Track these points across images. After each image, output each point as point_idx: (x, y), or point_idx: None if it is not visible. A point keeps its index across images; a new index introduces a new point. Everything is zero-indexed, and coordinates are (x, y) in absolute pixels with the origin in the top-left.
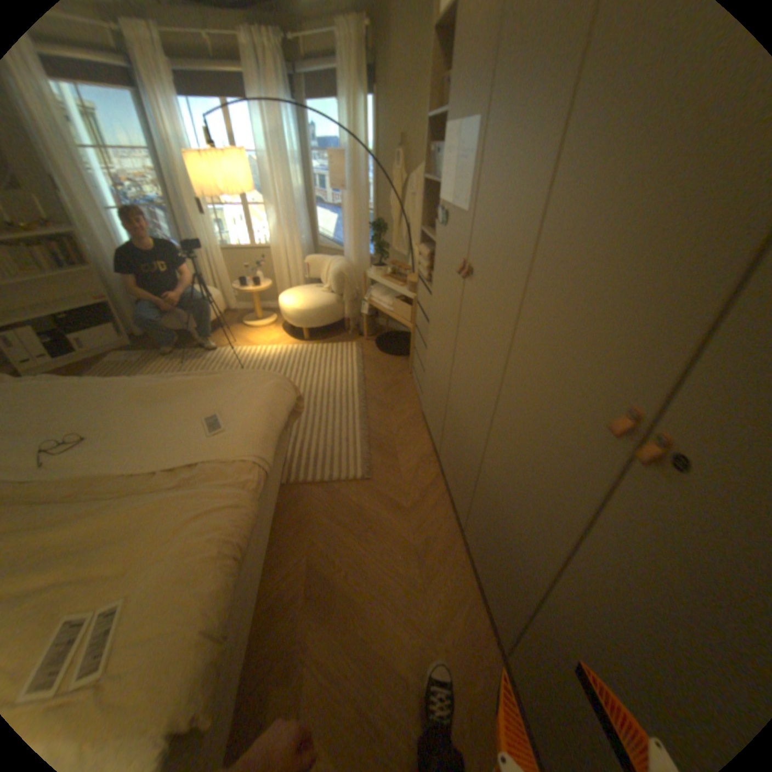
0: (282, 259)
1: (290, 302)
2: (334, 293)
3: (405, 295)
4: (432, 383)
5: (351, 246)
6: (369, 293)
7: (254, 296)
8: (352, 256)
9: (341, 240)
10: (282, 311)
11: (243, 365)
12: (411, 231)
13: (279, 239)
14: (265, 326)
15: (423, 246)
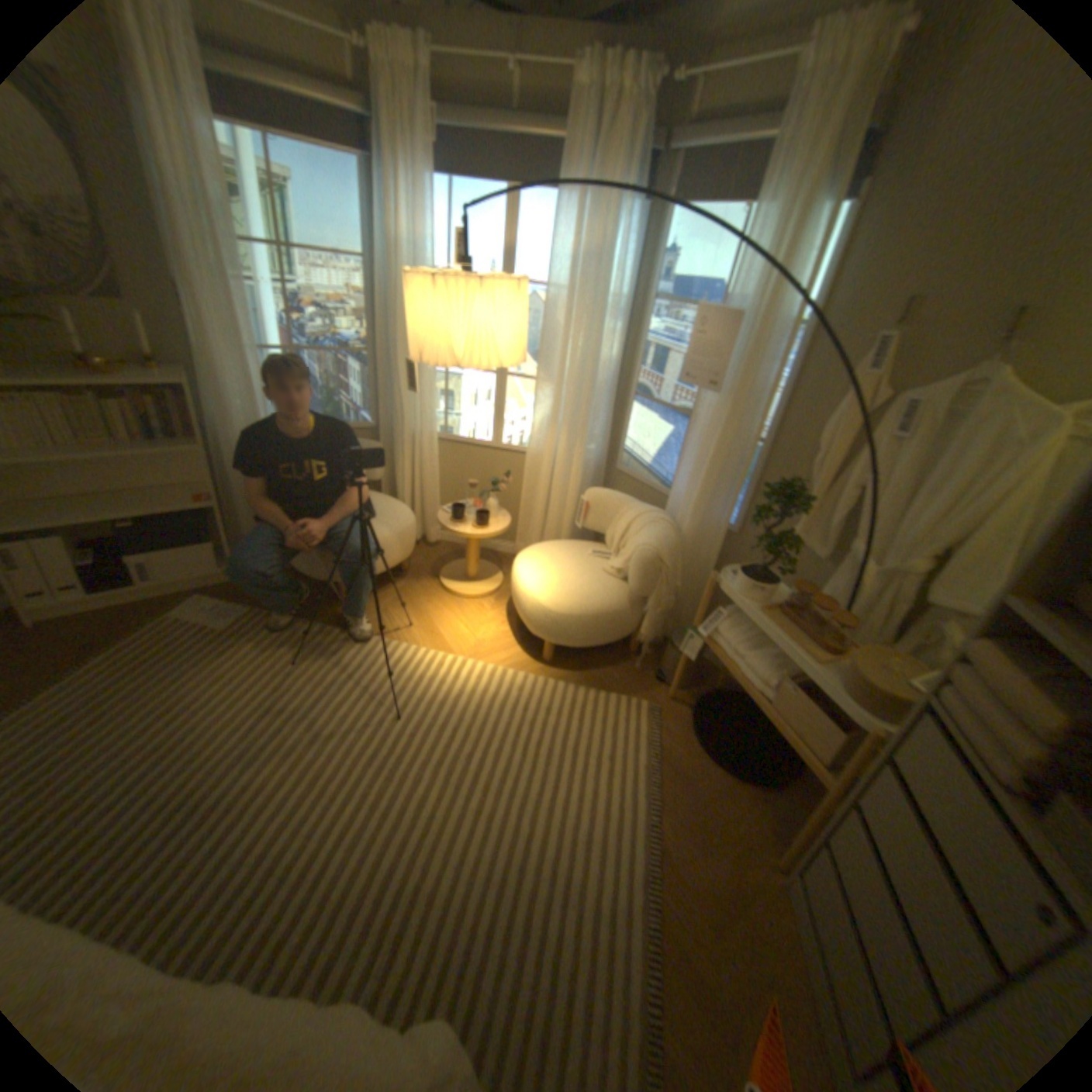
0: (543, 480)
1: (536, 583)
2: (632, 590)
3: (841, 703)
4: None
5: (690, 496)
6: (715, 623)
7: (472, 539)
8: (688, 516)
9: (669, 474)
10: (515, 591)
11: (404, 707)
12: (868, 518)
13: (548, 446)
14: (477, 597)
15: (1003, 655)
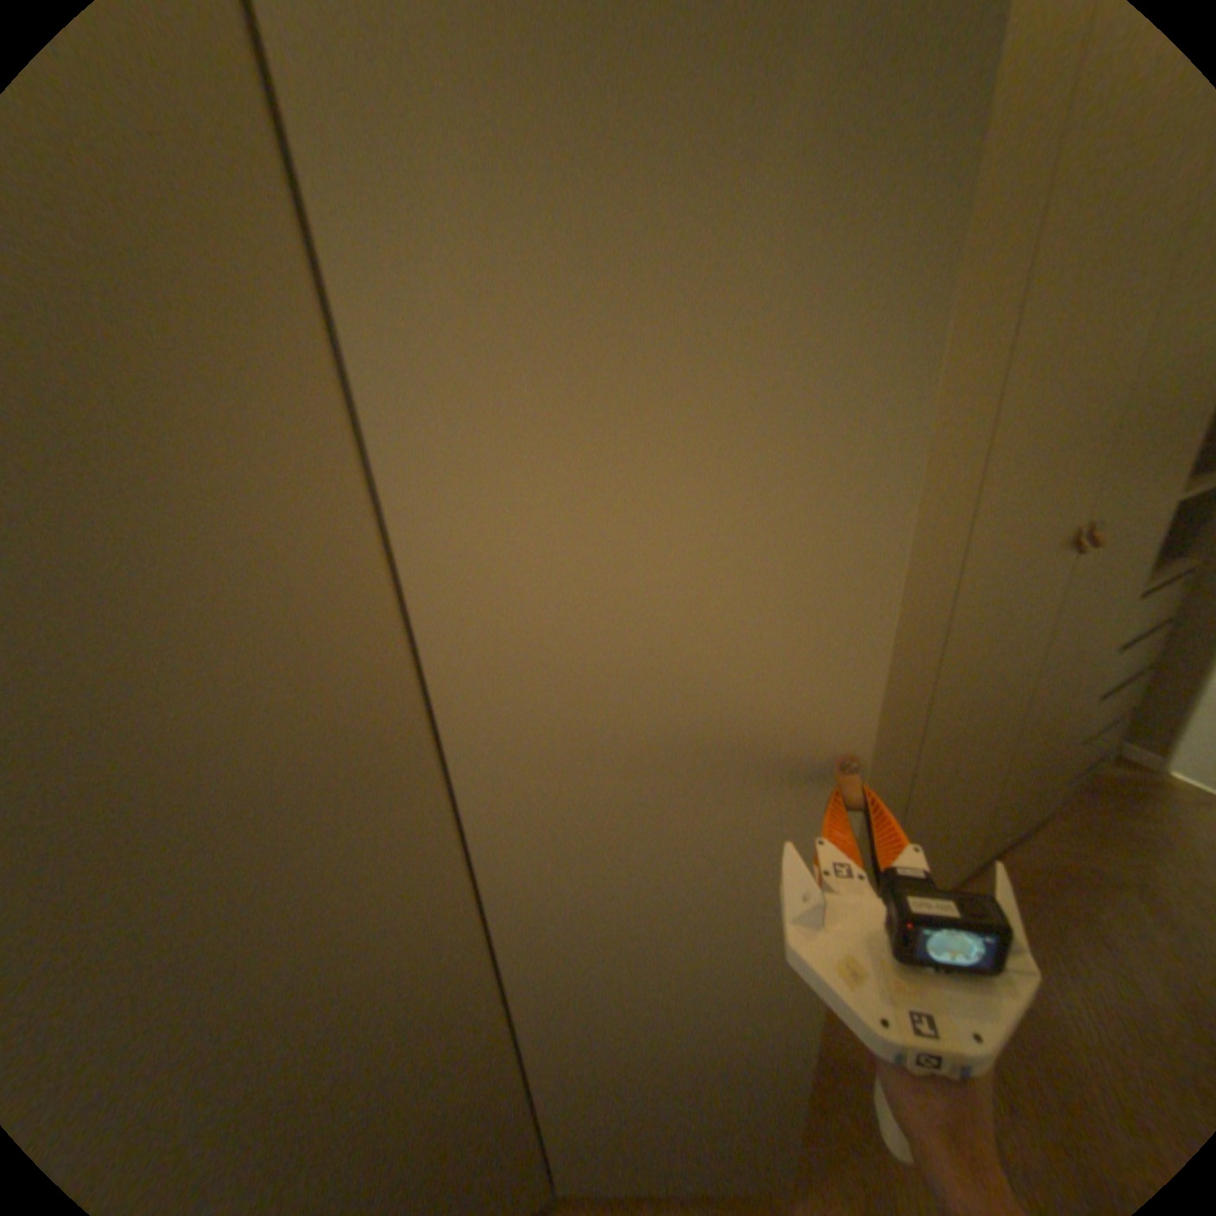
0: None
1: None
2: None
3: None
4: None
5: None
6: None
7: None
8: None
9: None
10: None
11: None
12: None
13: None
14: None
15: None
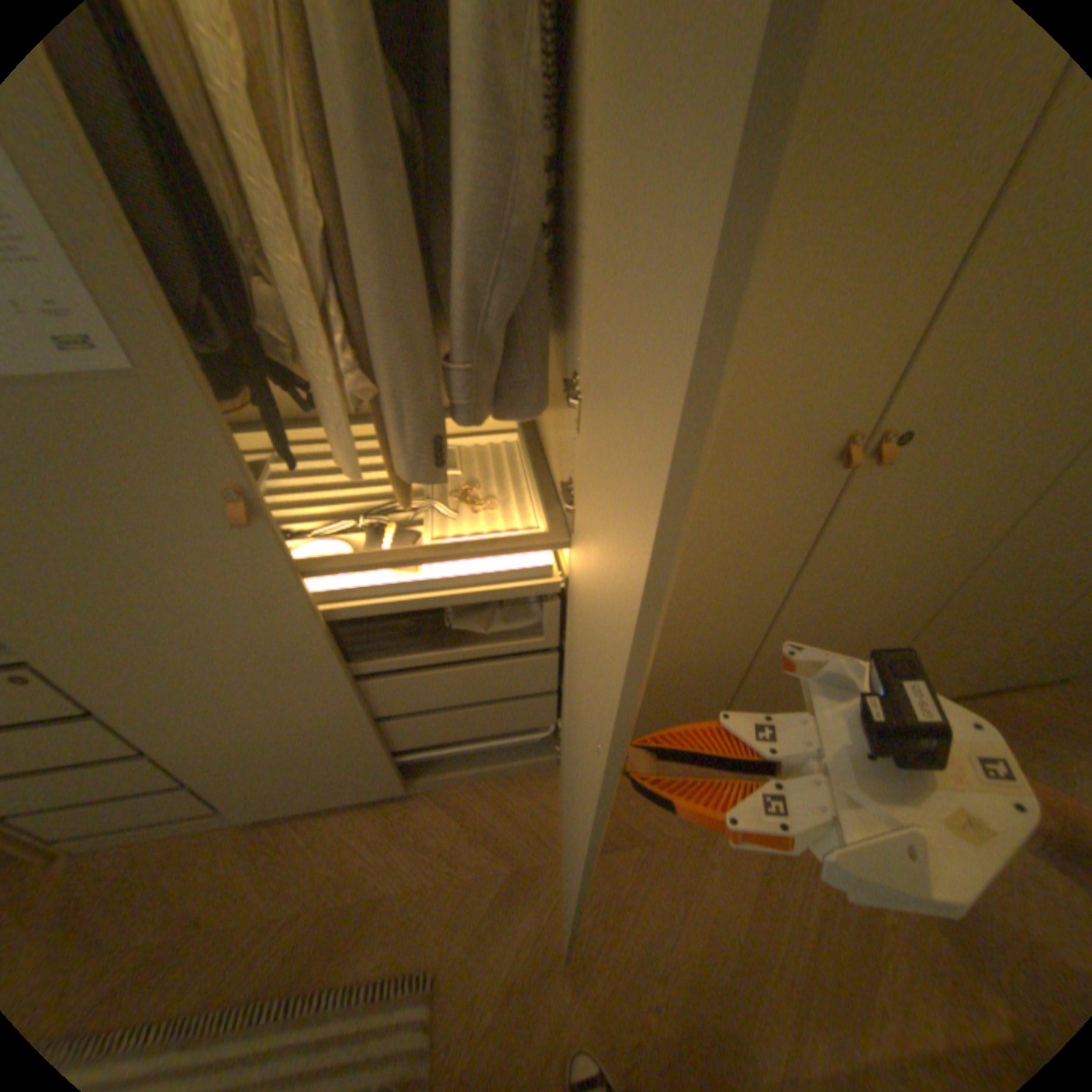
0: None
1: None
2: None
3: None
4: (268, 760)
5: None
6: None
7: None
8: None
9: None
10: None
11: None
12: None
13: None
14: None
15: None
